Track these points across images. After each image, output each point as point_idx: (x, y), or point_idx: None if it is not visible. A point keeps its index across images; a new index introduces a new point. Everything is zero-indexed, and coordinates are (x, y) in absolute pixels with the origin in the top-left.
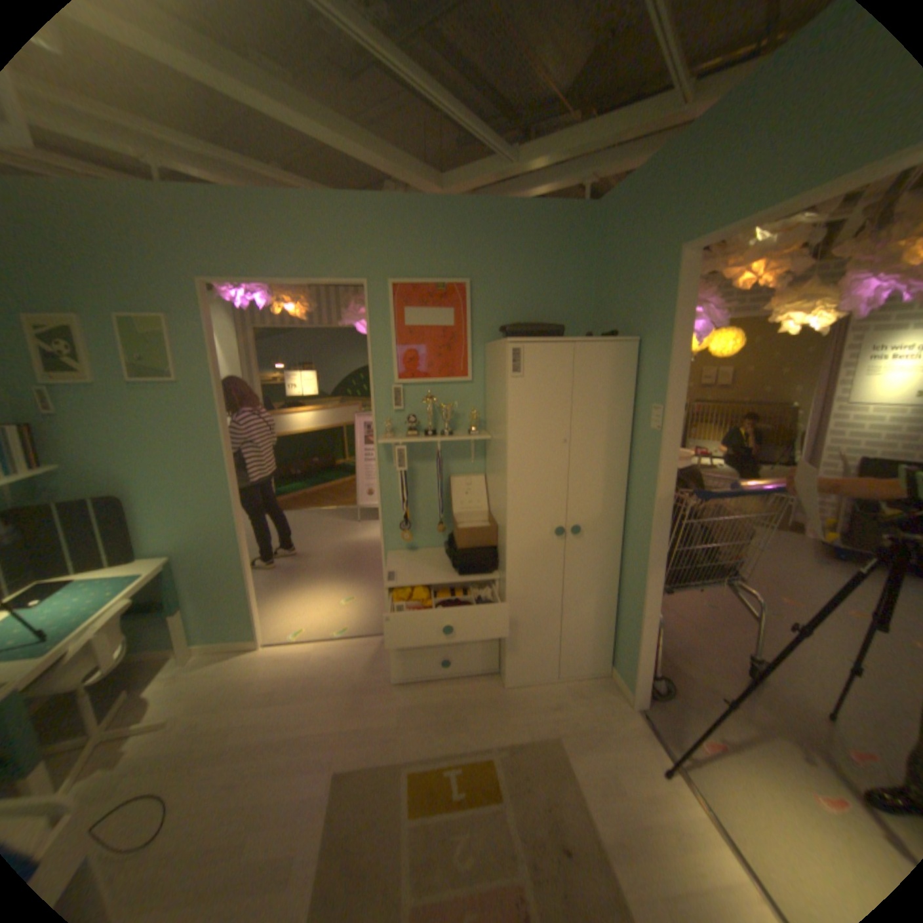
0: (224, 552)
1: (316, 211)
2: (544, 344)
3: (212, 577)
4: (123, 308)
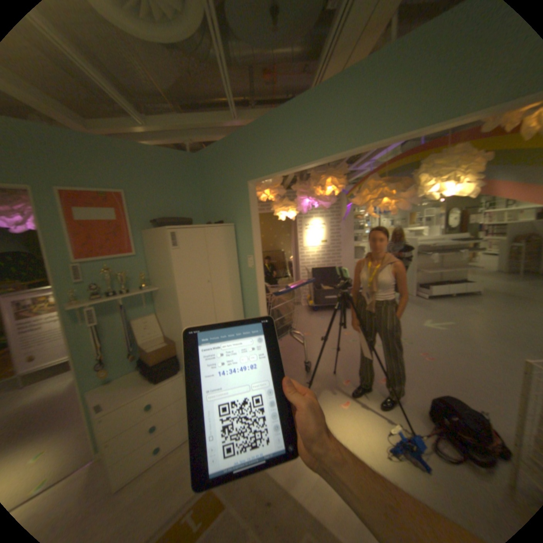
0: None
1: None
2: (190, 229)
3: None
4: None
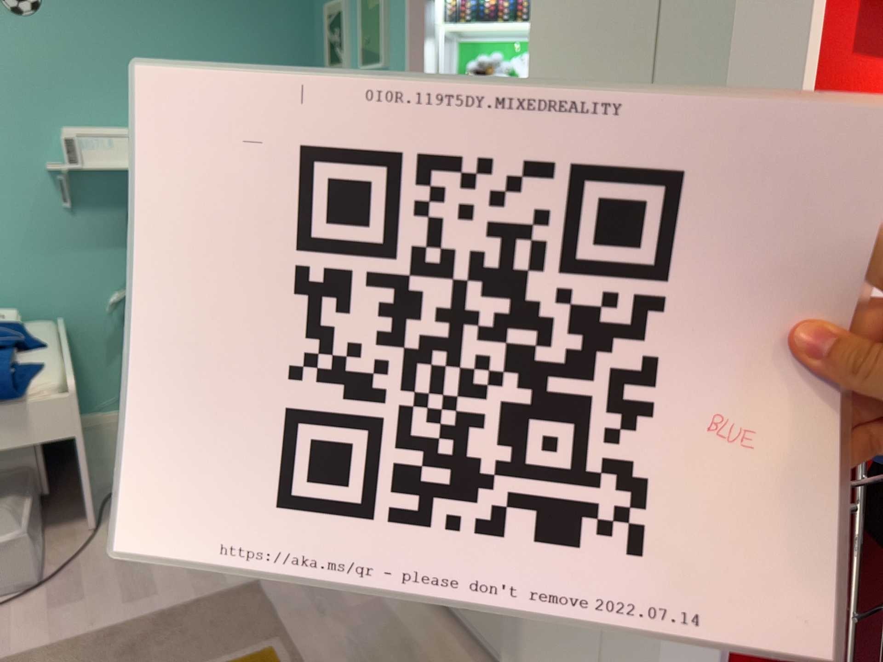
0: None
1: None
2: None
3: None
4: None
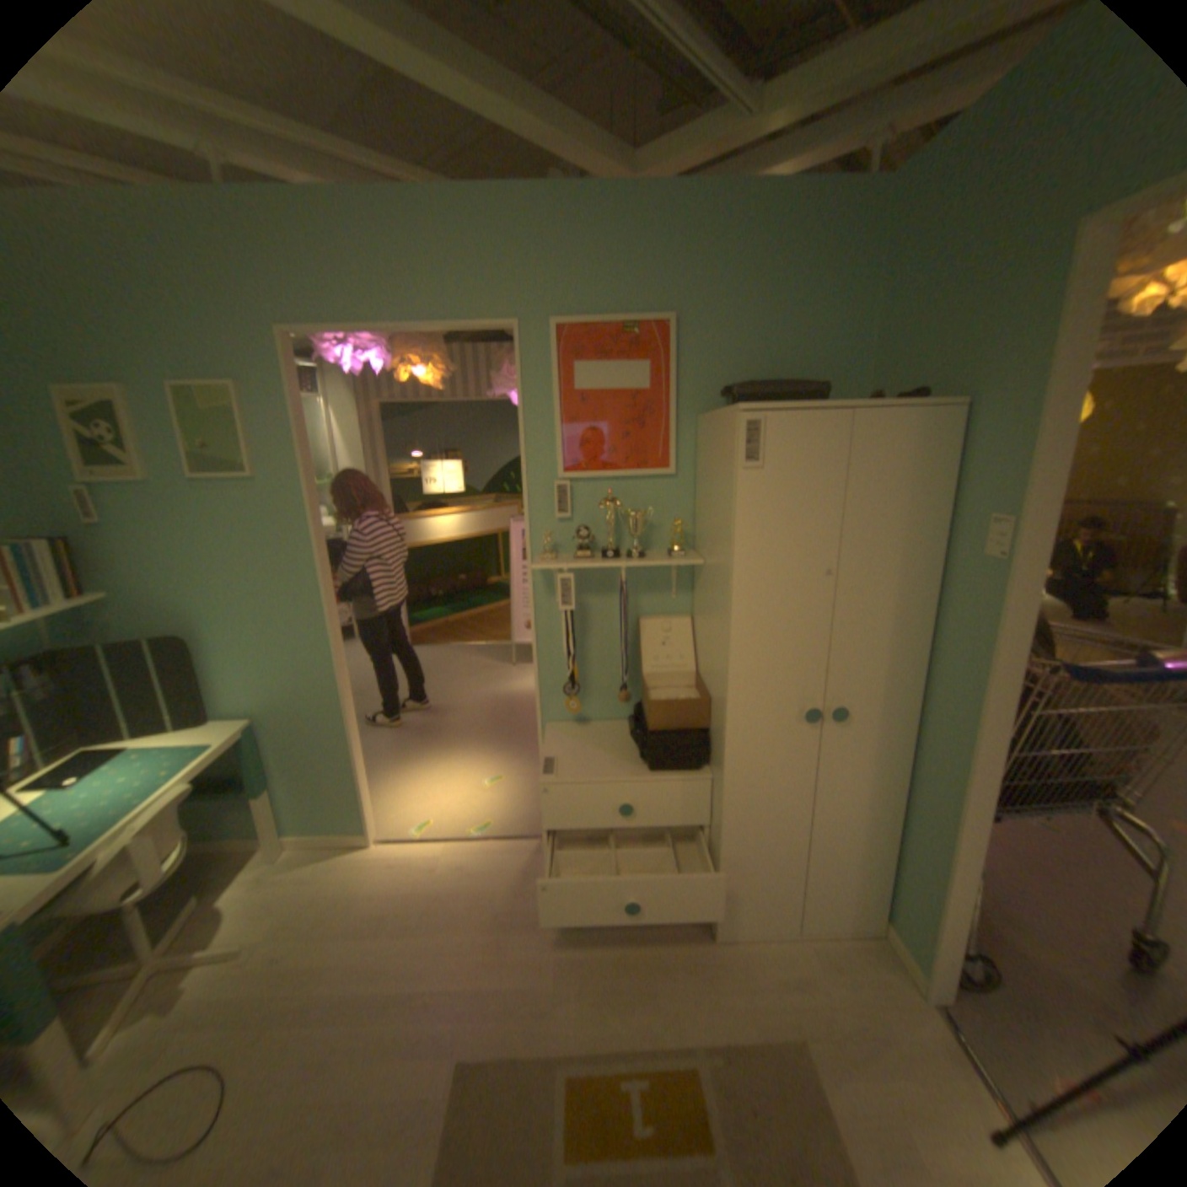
0: (322, 715)
1: (444, 215)
2: (803, 413)
3: (308, 748)
4: (180, 373)
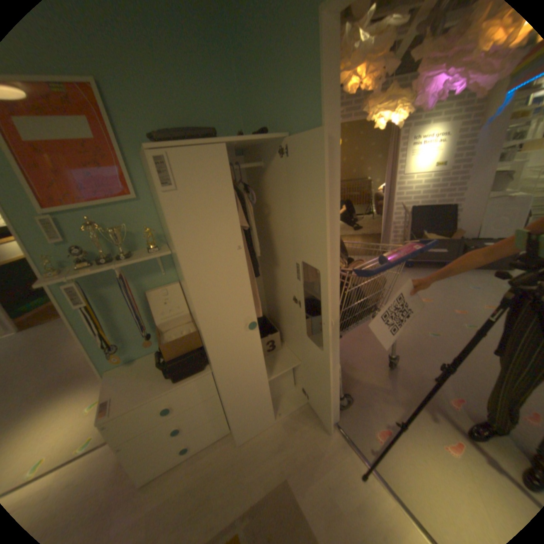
0: None
1: None
2: (193, 147)
3: None
4: None
